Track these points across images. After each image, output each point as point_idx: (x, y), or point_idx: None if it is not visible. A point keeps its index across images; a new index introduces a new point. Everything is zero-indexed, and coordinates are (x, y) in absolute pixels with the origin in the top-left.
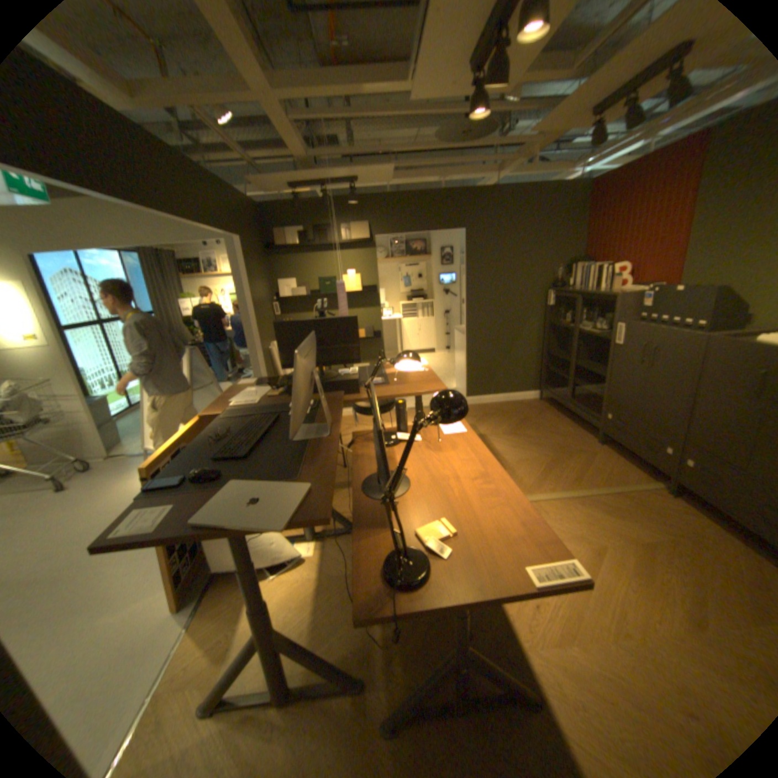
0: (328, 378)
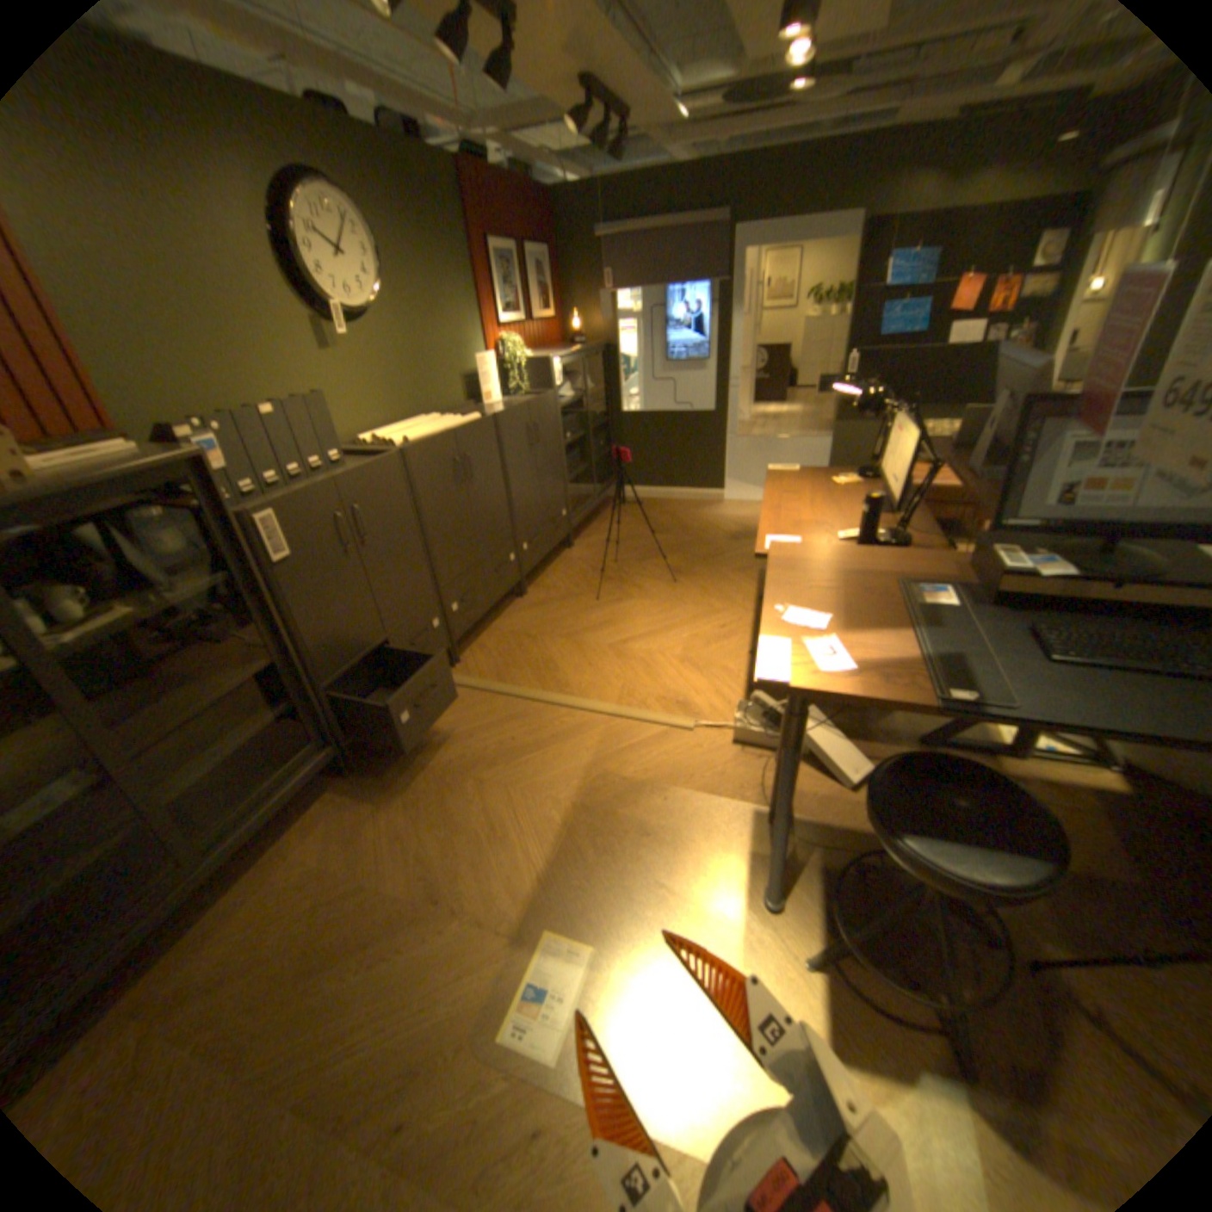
0: (1088, 551)
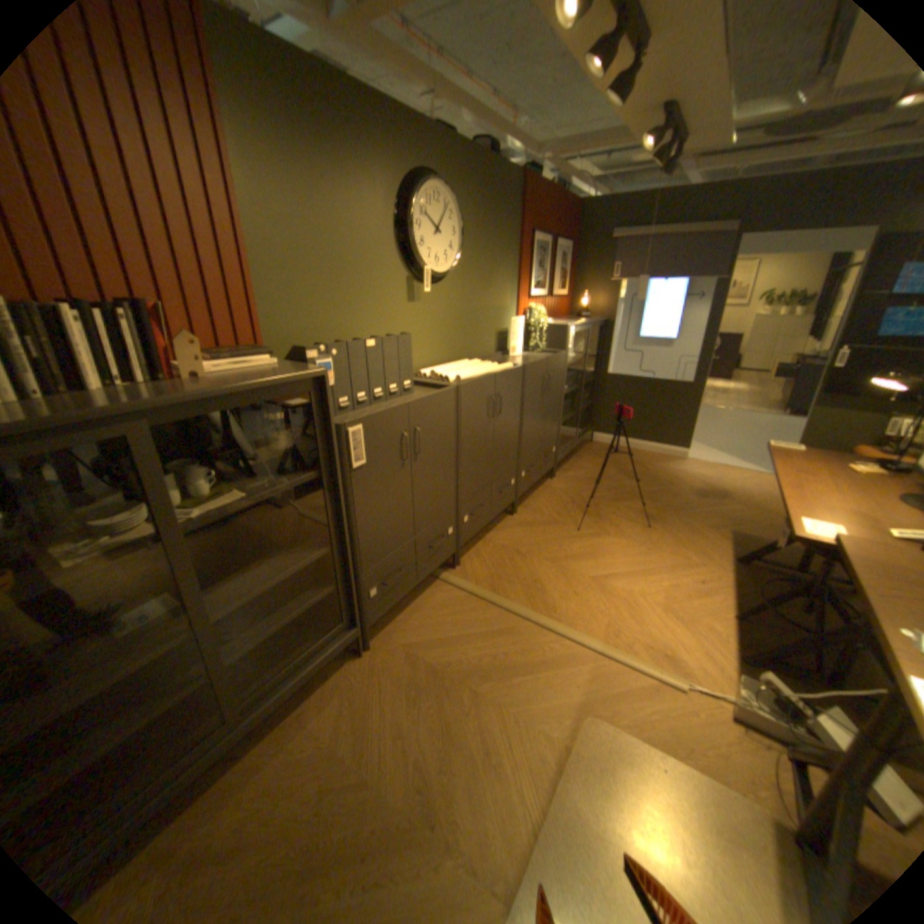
0: None
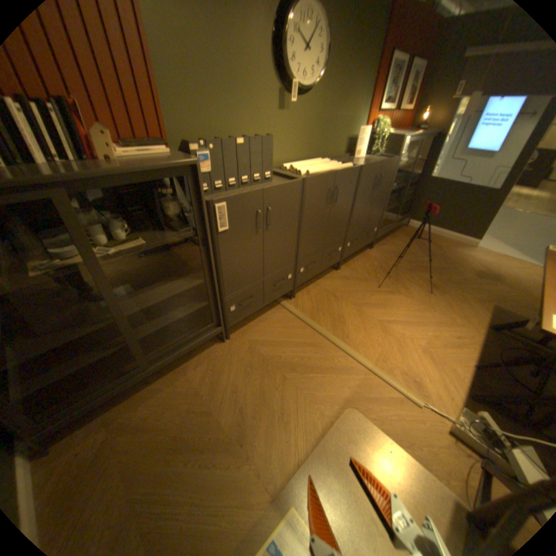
0: None
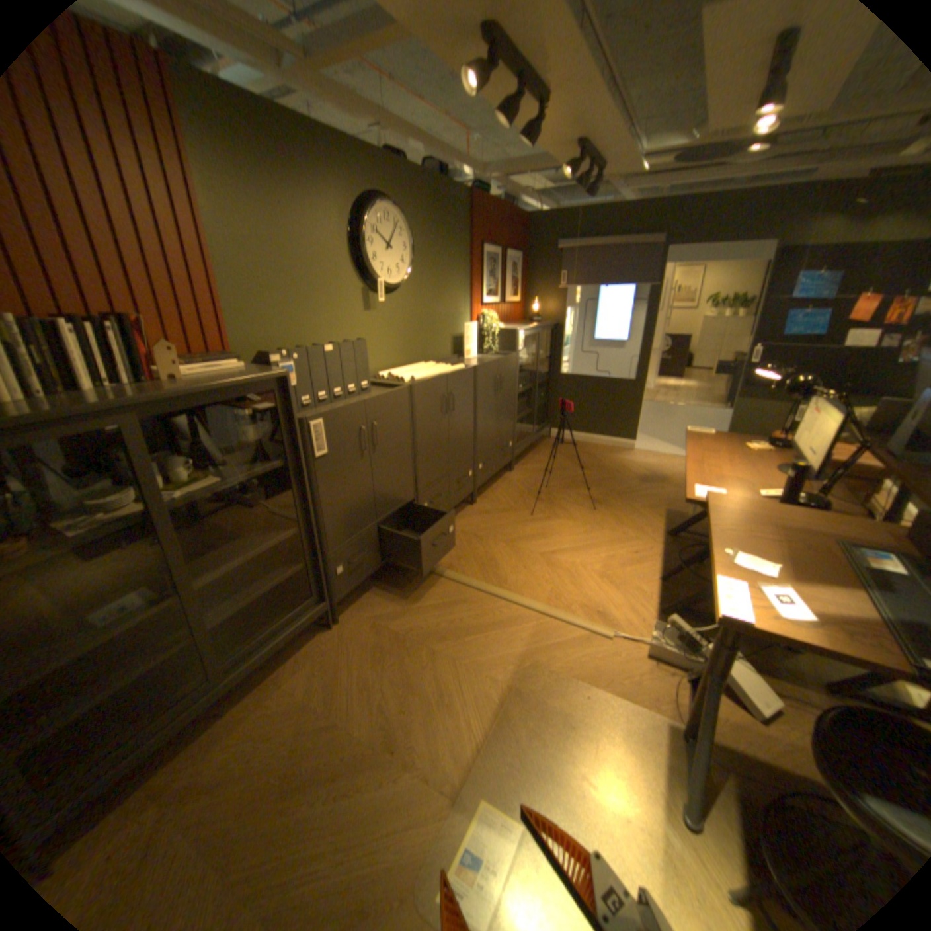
0: None
